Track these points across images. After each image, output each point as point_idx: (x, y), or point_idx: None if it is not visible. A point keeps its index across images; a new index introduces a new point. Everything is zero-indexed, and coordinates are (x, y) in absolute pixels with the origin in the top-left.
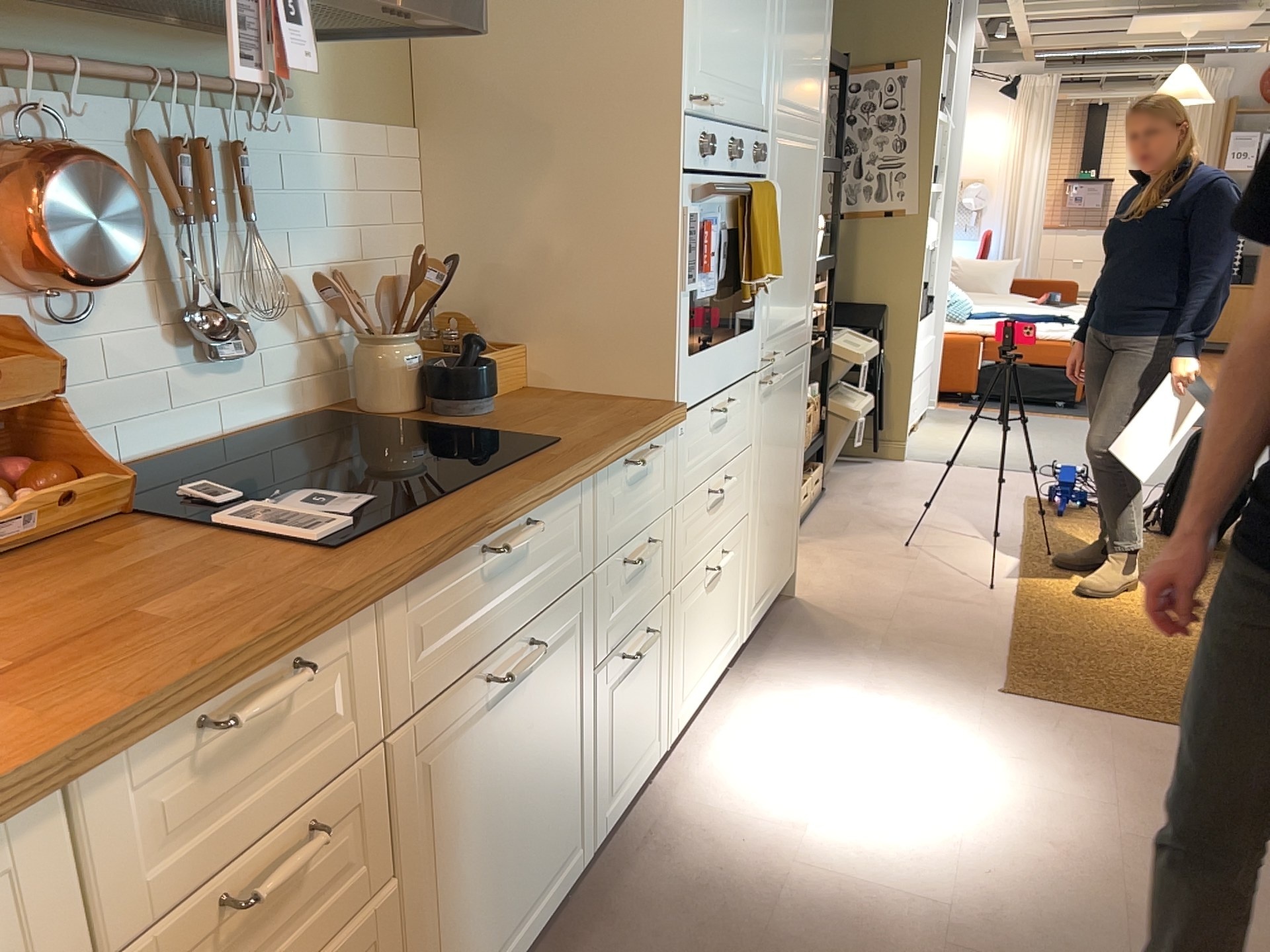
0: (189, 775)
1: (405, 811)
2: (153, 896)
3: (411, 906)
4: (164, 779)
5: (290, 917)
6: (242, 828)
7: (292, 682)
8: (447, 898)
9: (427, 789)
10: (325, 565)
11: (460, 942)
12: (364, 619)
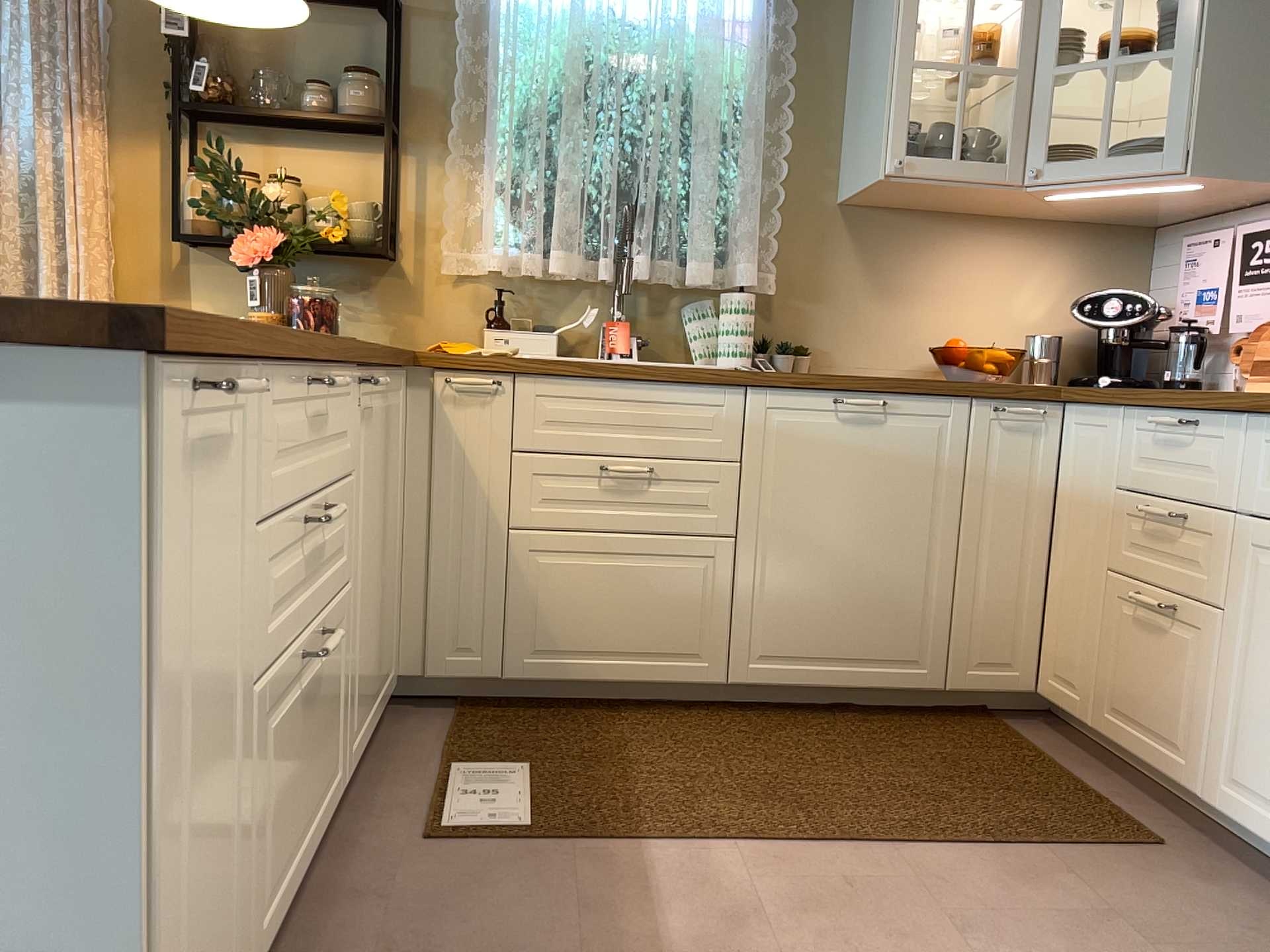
0: (1156, 441)
1: (1242, 578)
2: (1136, 479)
3: (1233, 653)
4: (1150, 436)
5: (1174, 557)
6: (1166, 485)
7: (1177, 421)
8: (1260, 691)
9: (1262, 584)
10: (1260, 395)
11: (1264, 748)
12: (1240, 426)
